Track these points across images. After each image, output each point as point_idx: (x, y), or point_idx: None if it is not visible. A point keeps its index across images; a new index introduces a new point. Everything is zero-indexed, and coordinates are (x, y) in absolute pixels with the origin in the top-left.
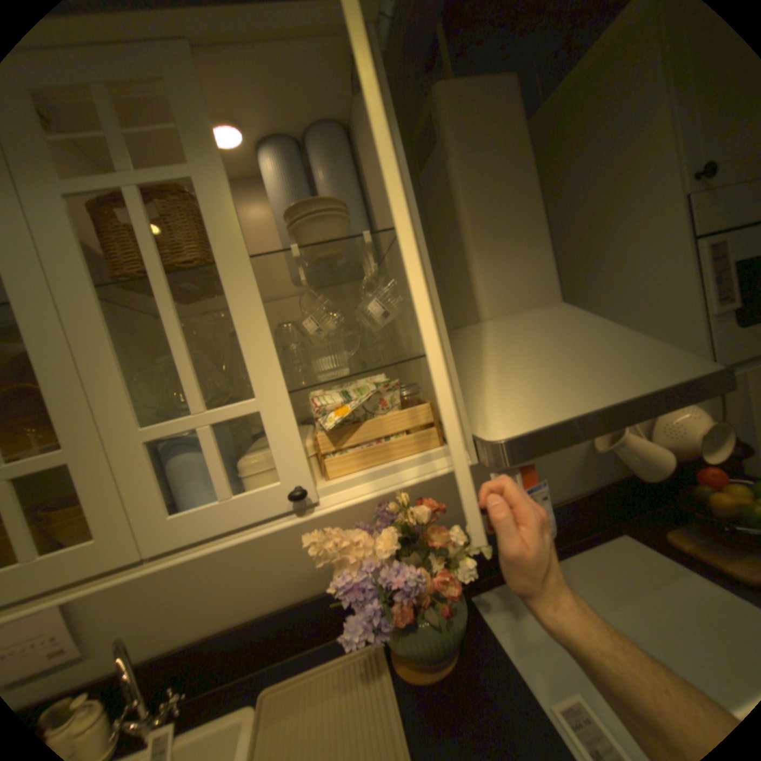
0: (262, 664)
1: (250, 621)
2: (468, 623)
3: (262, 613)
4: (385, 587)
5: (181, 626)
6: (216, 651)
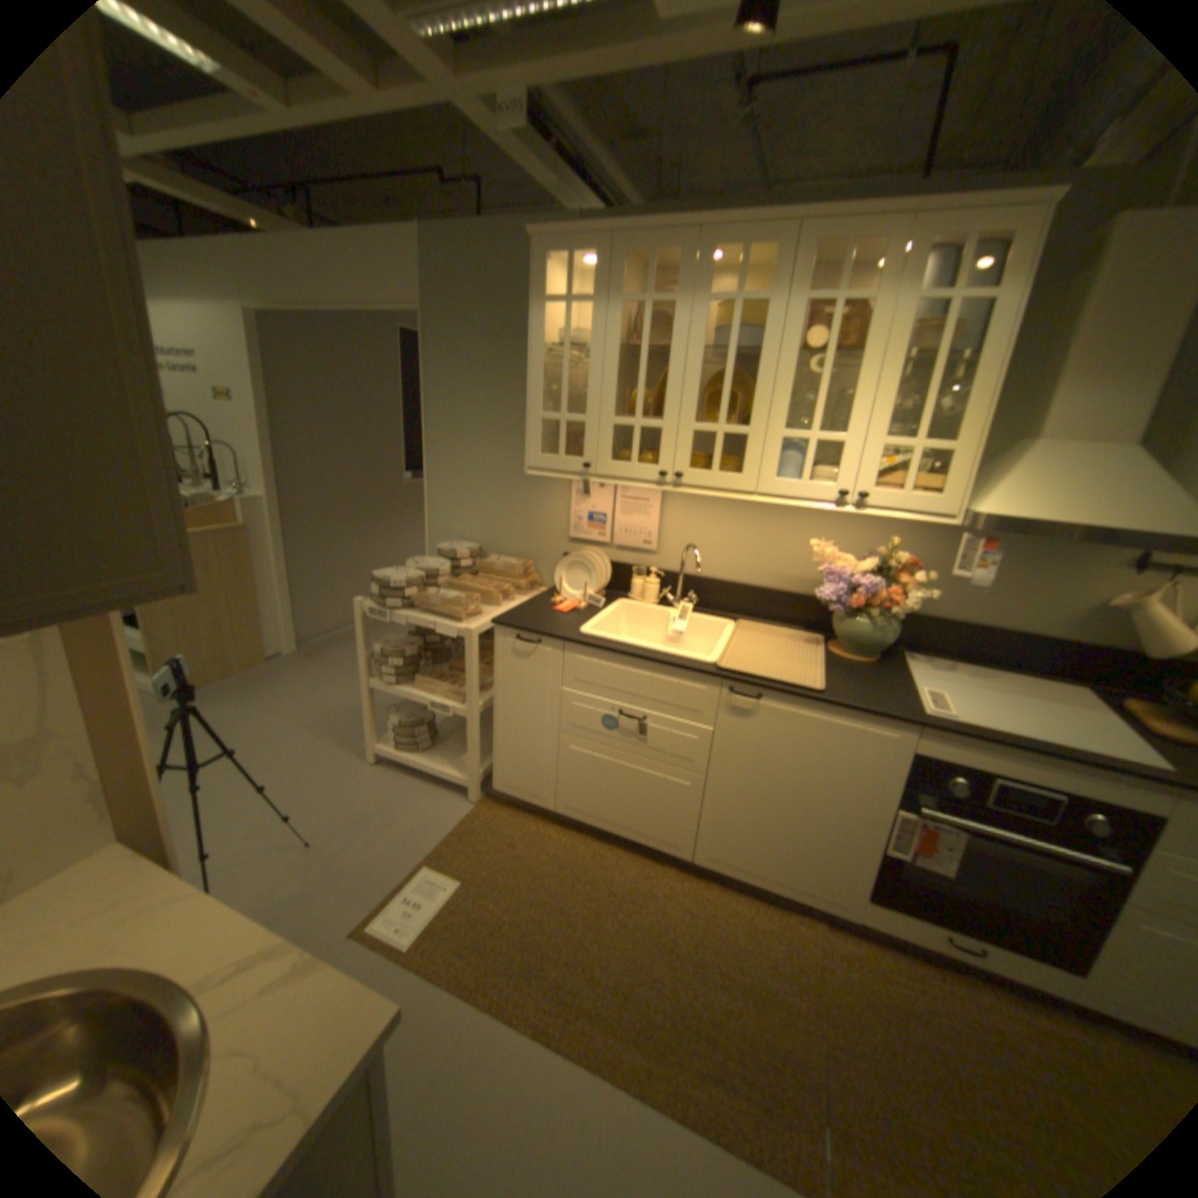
0: (740, 615)
1: (745, 586)
2: (894, 659)
3: (754, 585)
4: (851, 593)
5: (707, 567)
6: (719, 592)
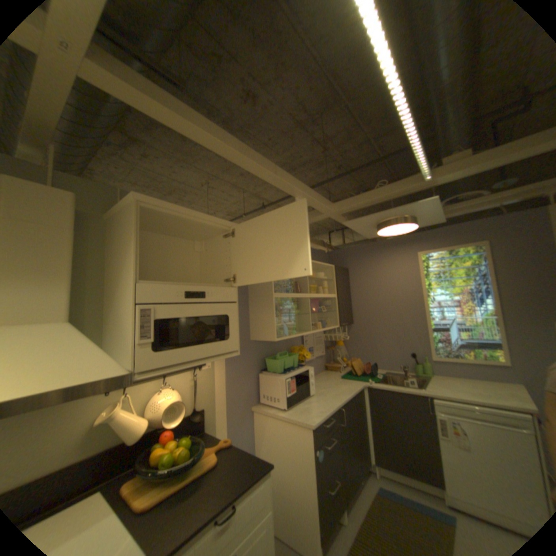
0: None
1: None
2: None
3: None
4: None
5: None
6: None
